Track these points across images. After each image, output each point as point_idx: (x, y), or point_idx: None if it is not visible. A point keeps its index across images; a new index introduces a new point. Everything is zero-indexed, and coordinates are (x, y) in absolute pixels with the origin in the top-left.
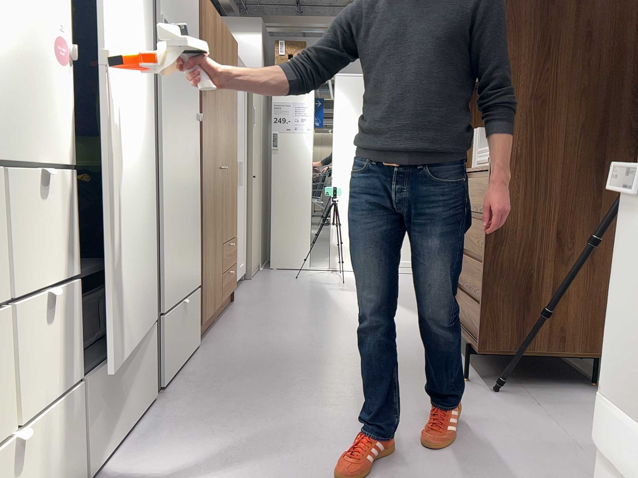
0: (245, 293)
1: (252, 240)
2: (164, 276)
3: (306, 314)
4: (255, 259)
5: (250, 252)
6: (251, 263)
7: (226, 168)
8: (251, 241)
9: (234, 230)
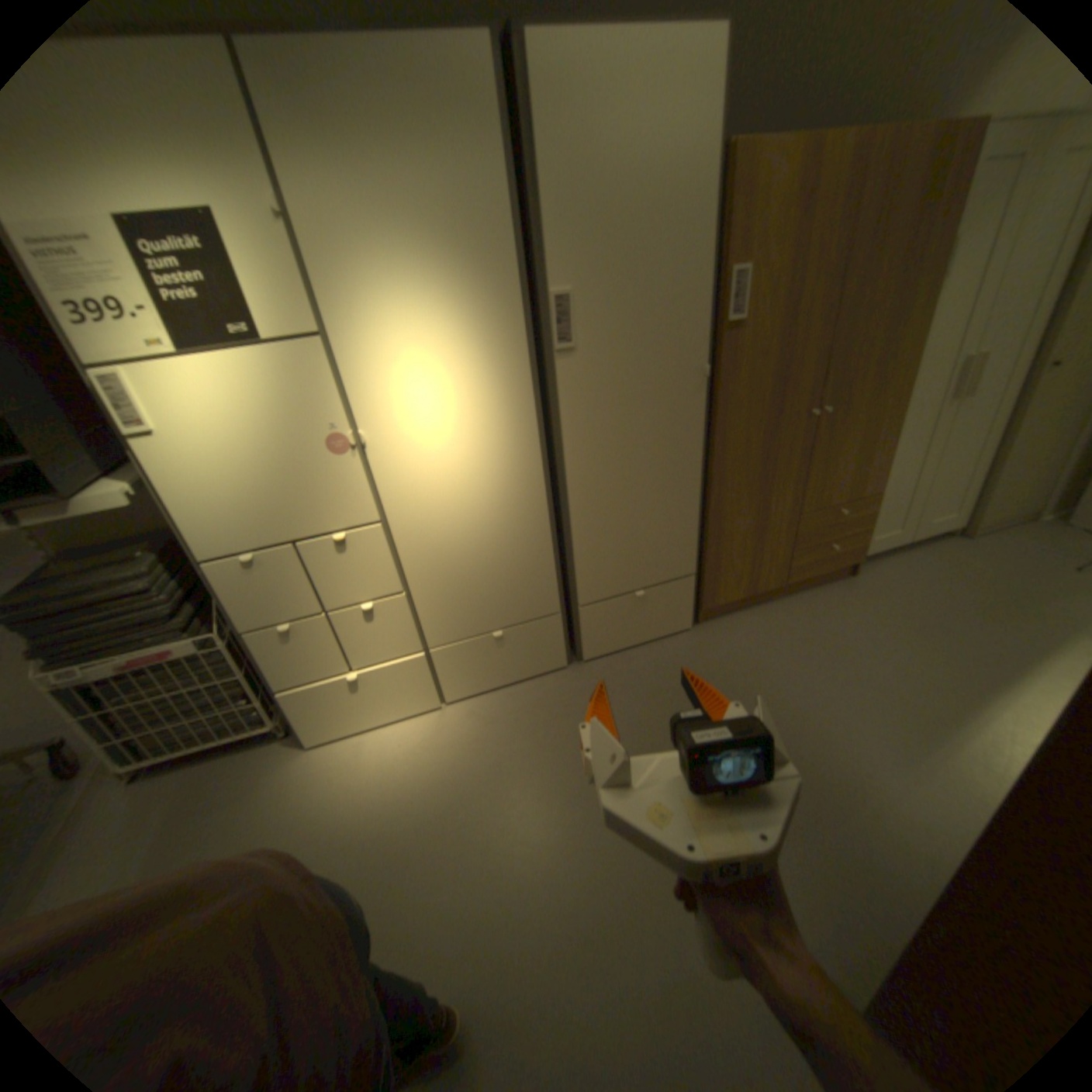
0: (905, 568)
1: (1007, 480)
2: (579, 576)
3: (914, 660)
4: (1016, 507)
5: (987, 499)
6: (983, 516)
7: (830, 410)
8: (996, 483)
9: (873, 487)
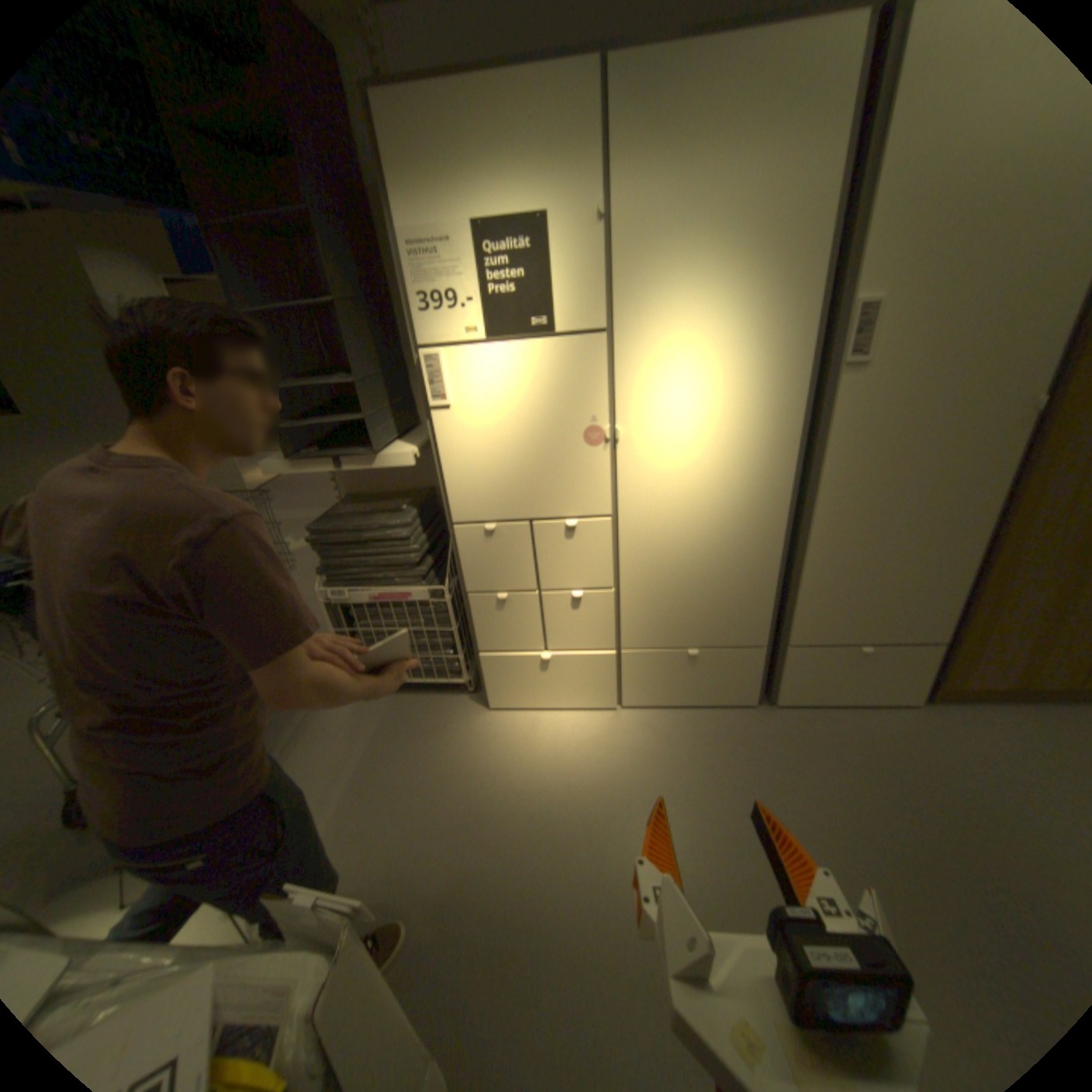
0: None
1: None
2: (801, 613)
3: None
4: None
5: None
6: None
7: None
8: None
9: None
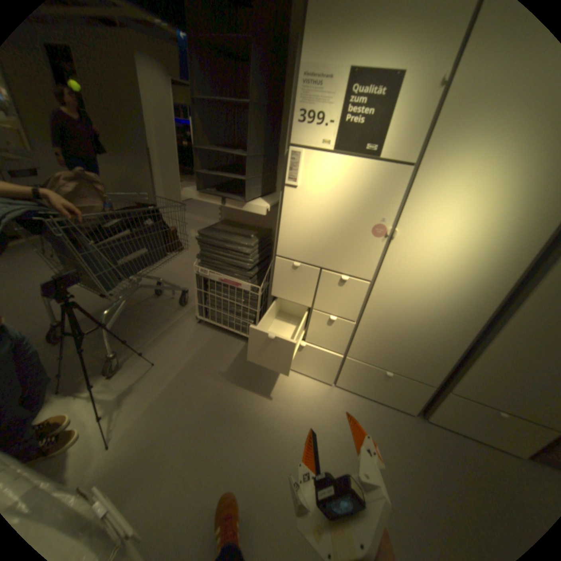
0: None
1: None
2: (469, 378)
3: None
4: None
5: None
6: None
7: None
8: None
9: None
